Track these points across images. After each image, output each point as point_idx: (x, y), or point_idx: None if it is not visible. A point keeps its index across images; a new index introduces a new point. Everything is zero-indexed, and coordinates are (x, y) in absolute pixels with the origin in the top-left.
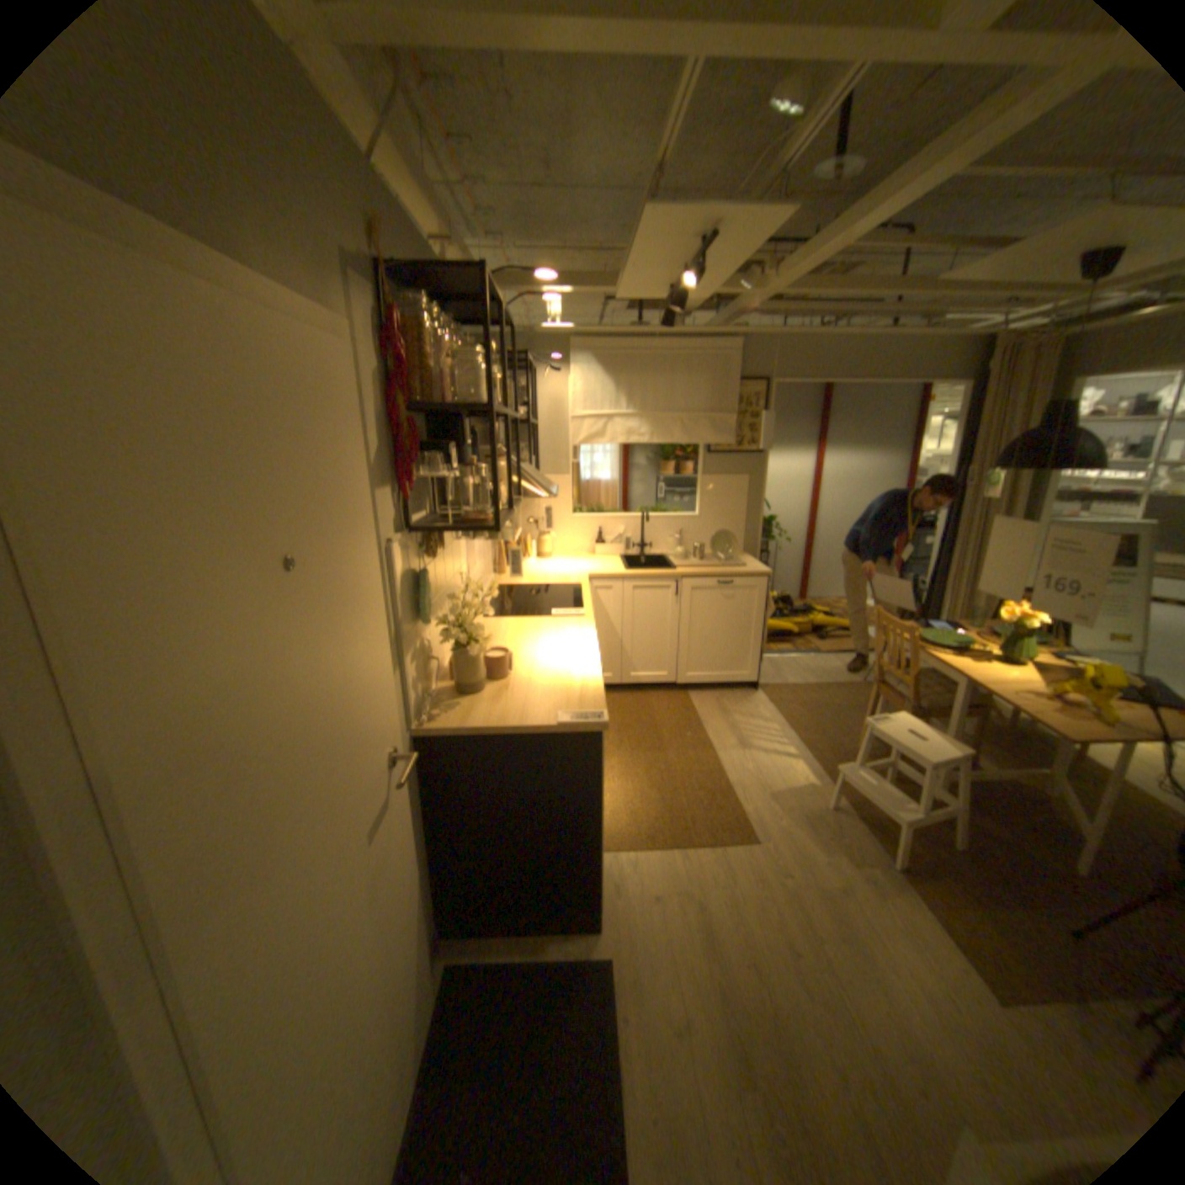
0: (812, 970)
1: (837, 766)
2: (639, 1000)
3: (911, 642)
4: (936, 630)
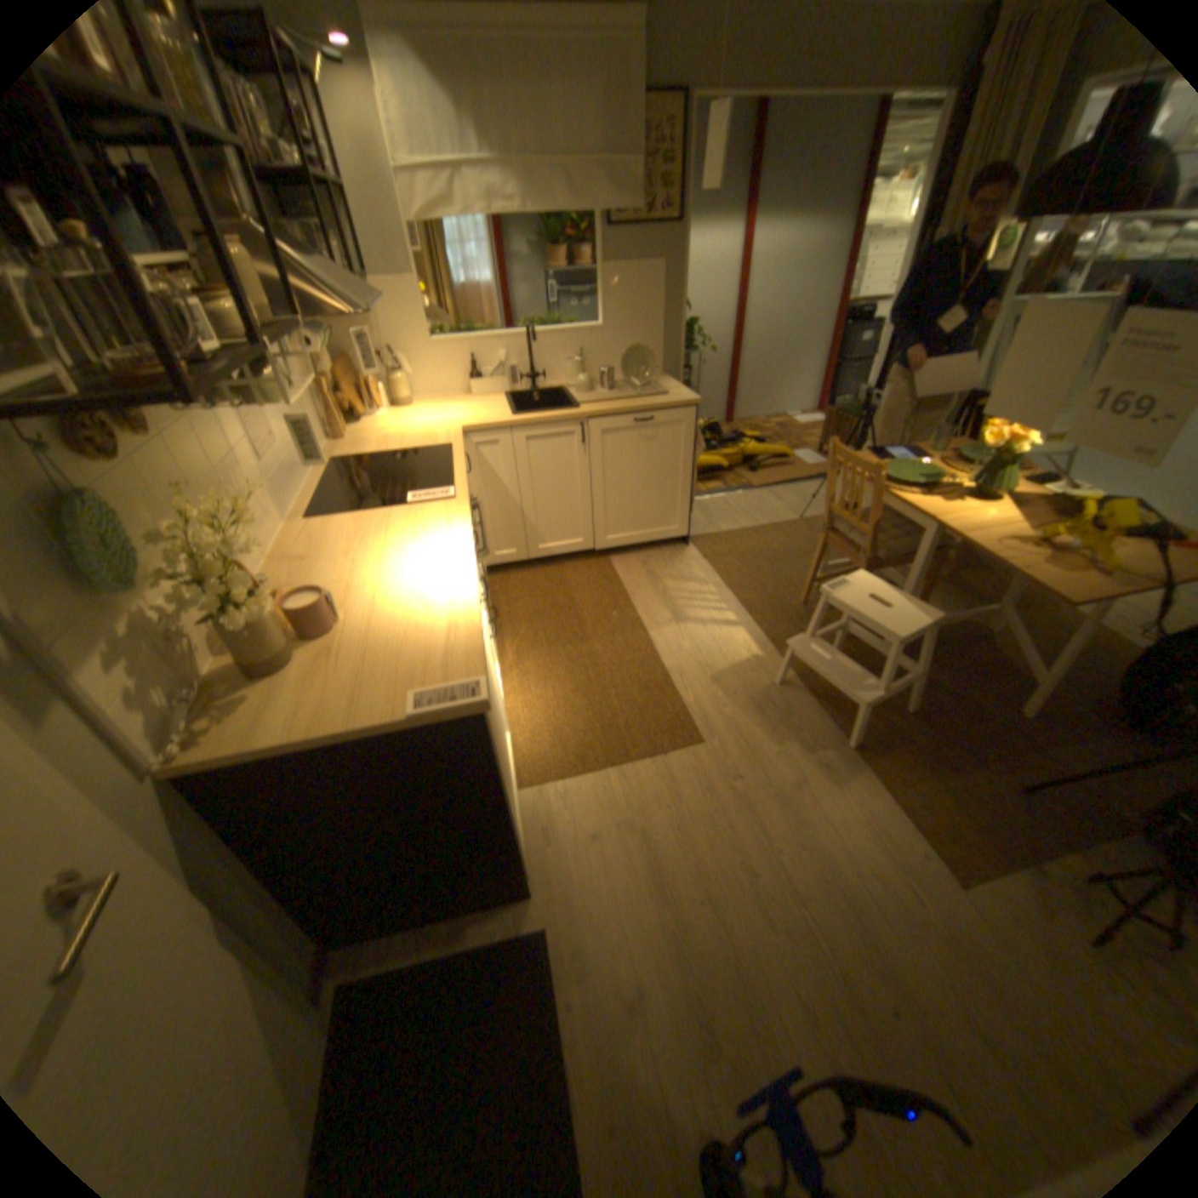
0: (772, 891)
1: (780, 628)
2: (583, 978)
3: (871, 481)
4: (896, 460)
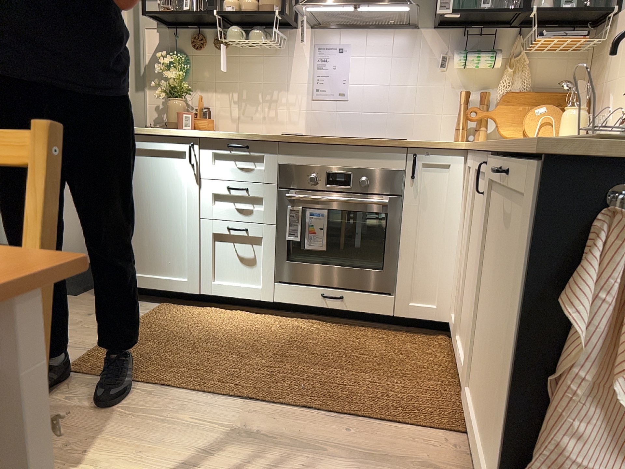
0: None
1: None
2: None
3: None
4: None
